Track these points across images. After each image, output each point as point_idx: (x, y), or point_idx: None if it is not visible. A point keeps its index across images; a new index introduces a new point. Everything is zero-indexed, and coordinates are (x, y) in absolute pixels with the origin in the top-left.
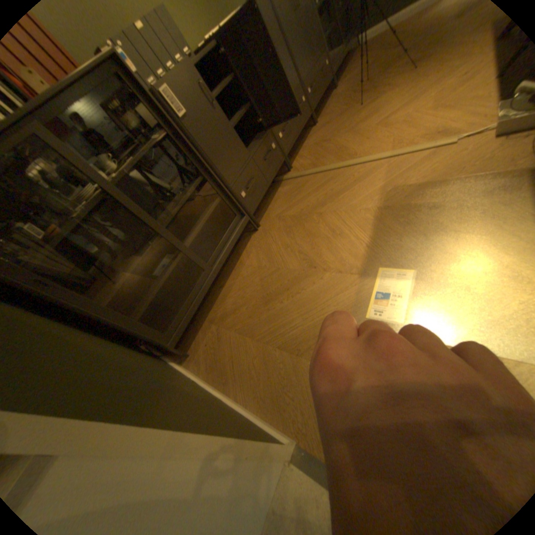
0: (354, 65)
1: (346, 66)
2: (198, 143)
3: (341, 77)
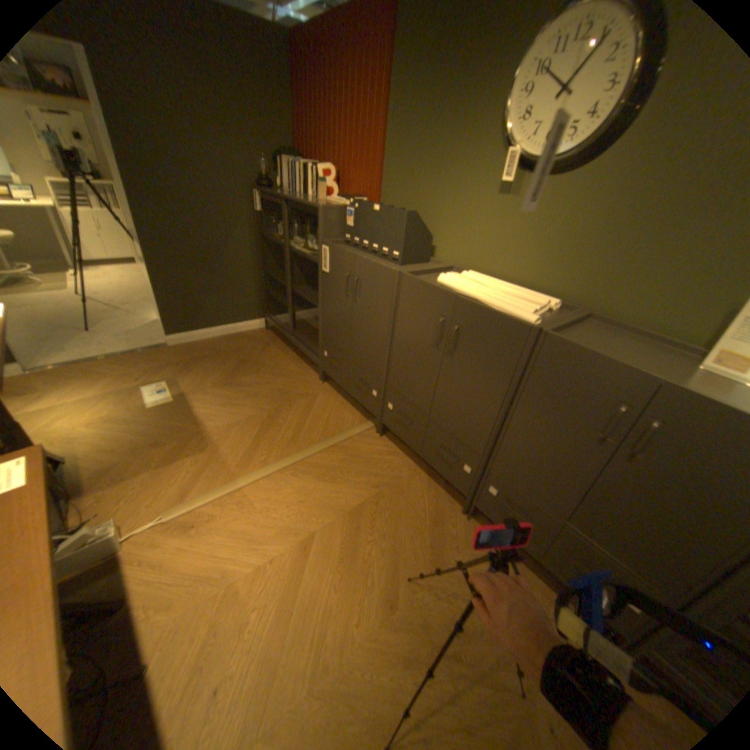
0: None
1: None
2: (323, 294)
3: None
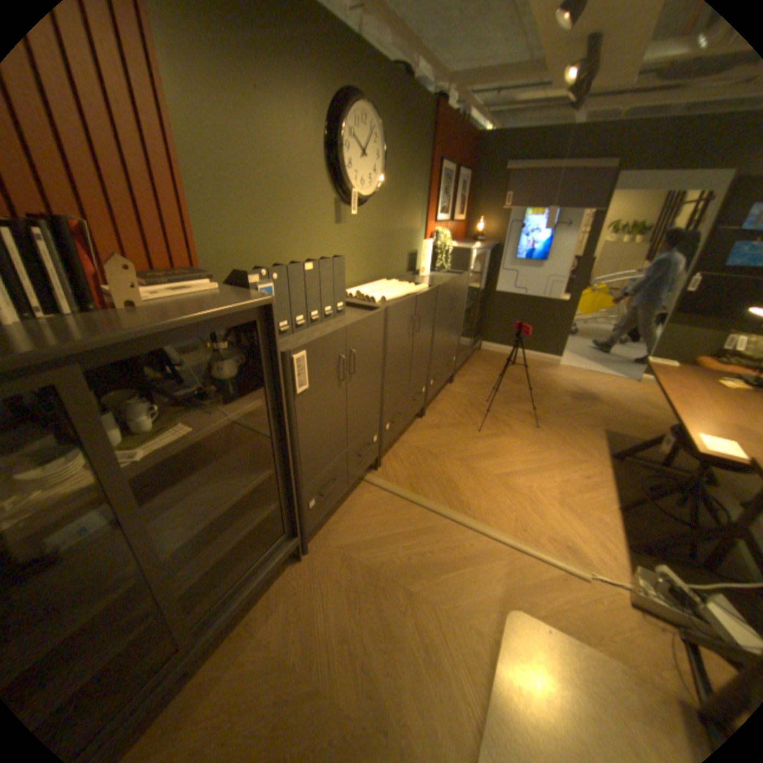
0: (472, 370)
1: (463, 365)
2: (298, 429)
3: (457, 375)
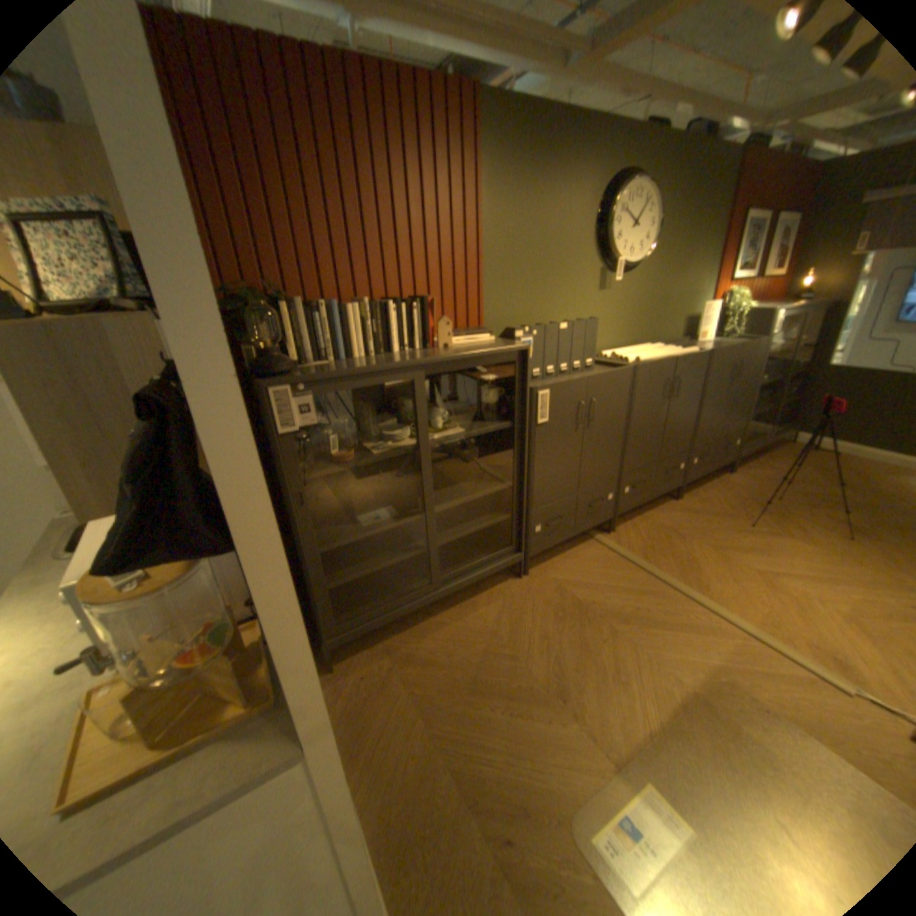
0: (771, 465)
1: (759, 458)
2: (535, 455)
3: (746, 468)
